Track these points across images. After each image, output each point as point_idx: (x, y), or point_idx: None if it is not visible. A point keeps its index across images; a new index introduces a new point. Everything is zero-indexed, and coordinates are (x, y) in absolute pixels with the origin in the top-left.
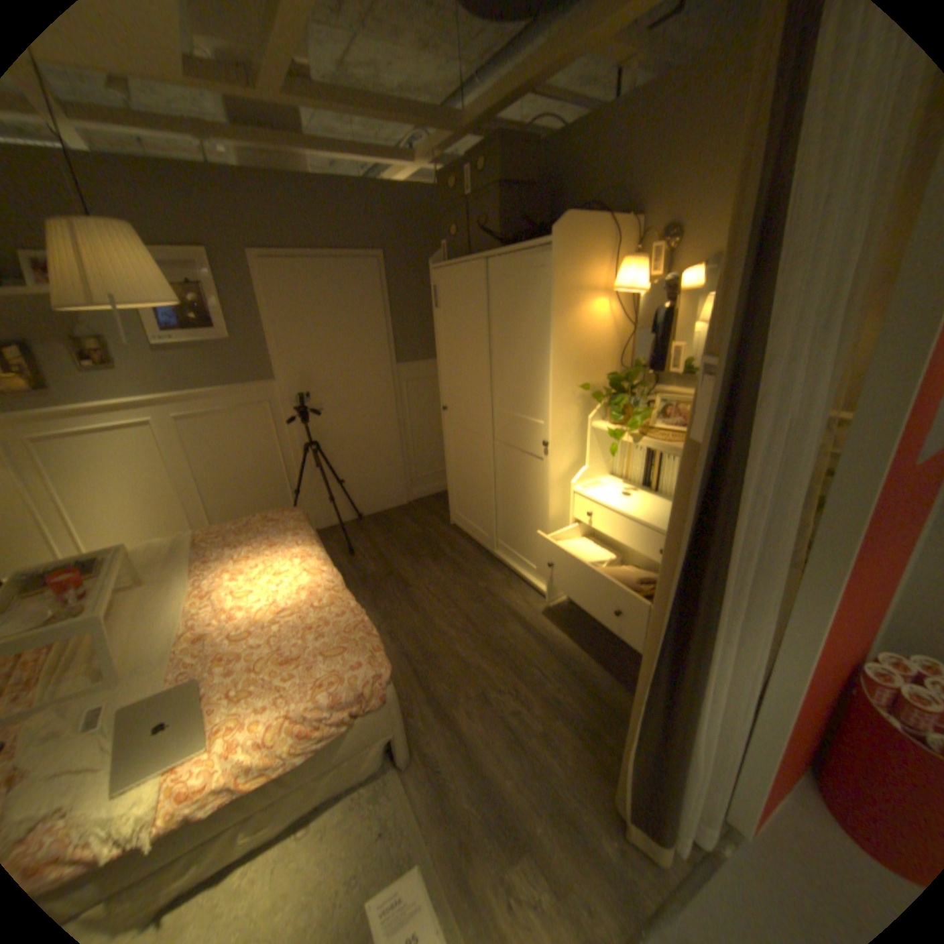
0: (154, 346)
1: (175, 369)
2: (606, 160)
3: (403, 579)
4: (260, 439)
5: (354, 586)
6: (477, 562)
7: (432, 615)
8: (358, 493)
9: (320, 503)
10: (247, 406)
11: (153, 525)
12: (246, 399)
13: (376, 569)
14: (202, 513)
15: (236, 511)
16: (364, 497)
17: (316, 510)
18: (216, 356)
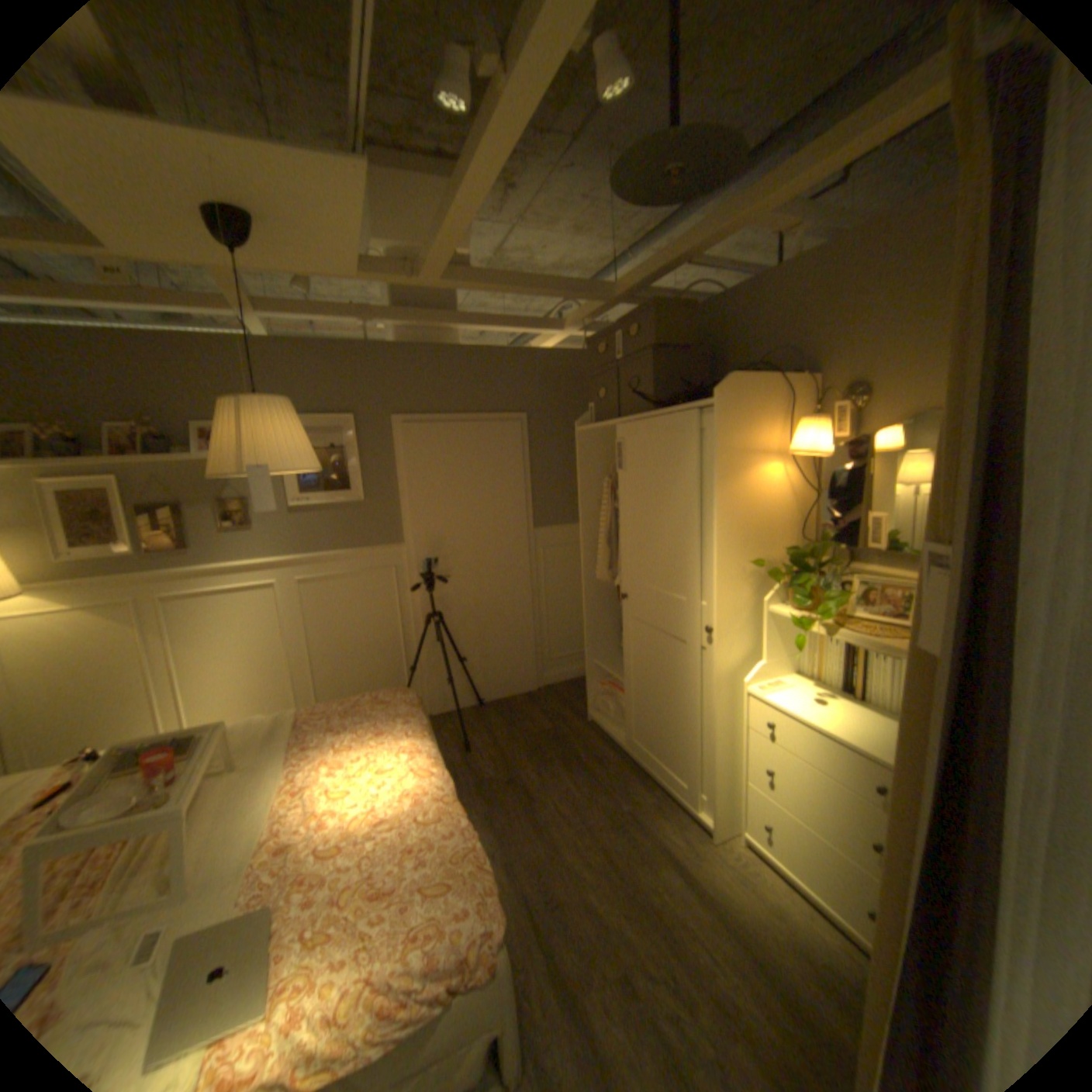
0: (291, 508)
1: (307, 531)
2: (772, 321)
3: (527, 791)
4: (381, 607)
5: (467, 794)
6: (620, 776)
7: (561, 845)
8: (481, 674)
9: (437, 684)
10: (372, 571)
11: (258, 698)
12: (372, 563)
13: (494, 773)
14: (309, 688)
15: (345, 687)
16: (487, 679)
17: (432, 692)
18: (349, 519)
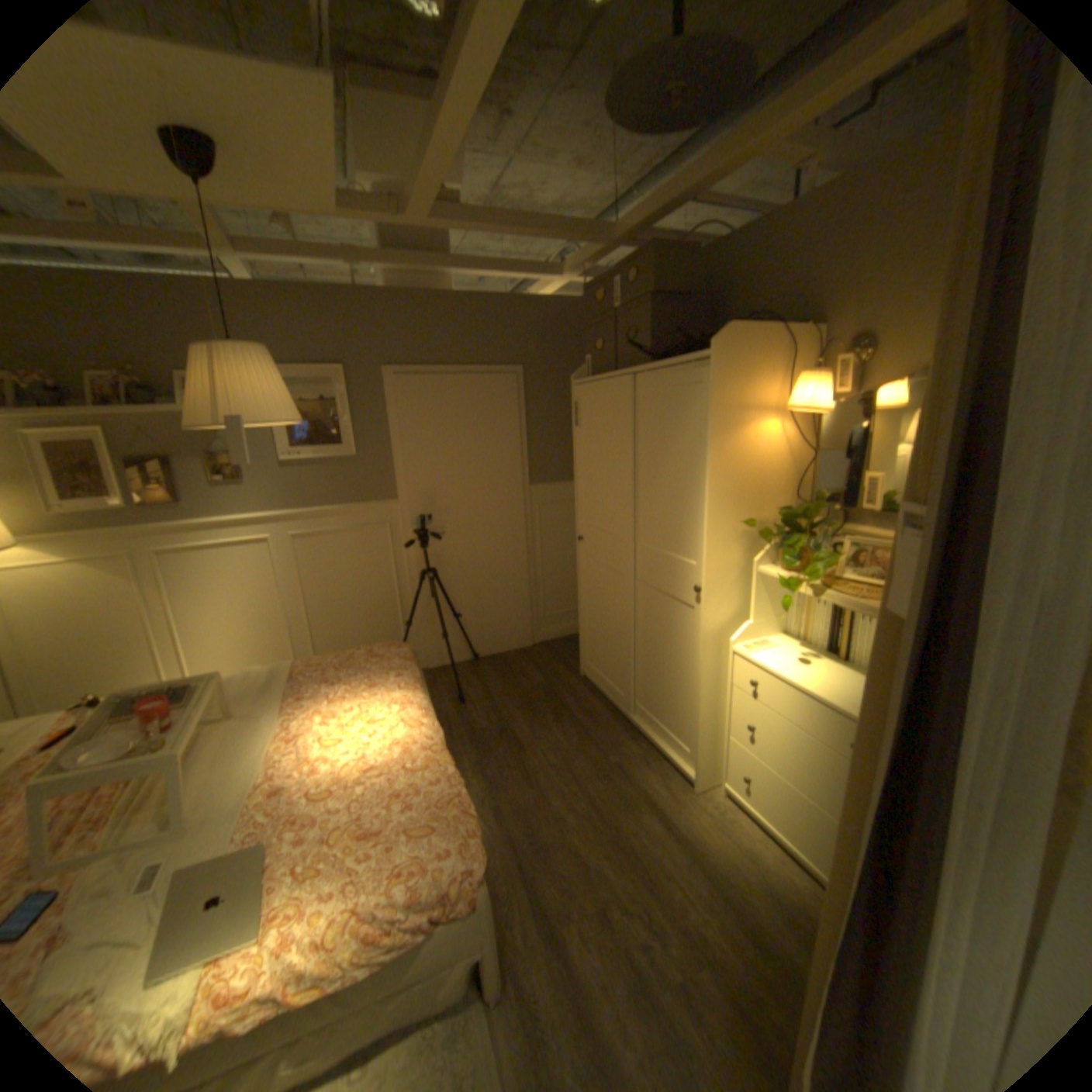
0: (282, 462)
1: (299, 485)
2: (779, 266)
3: (518, 741)
4: (376, 563)
5: (460, 743)
6: (609, 728)
7: (548, 792)
8: (477, 629)
9: (433, 639)
10: (366, 527)
11: (257, 650)
12: (366, 519)
13: (487, 724)
14: (307, 640)
15: (342, 641)
16: (483, 634)
17: (428, 646)
18: (341, 474)
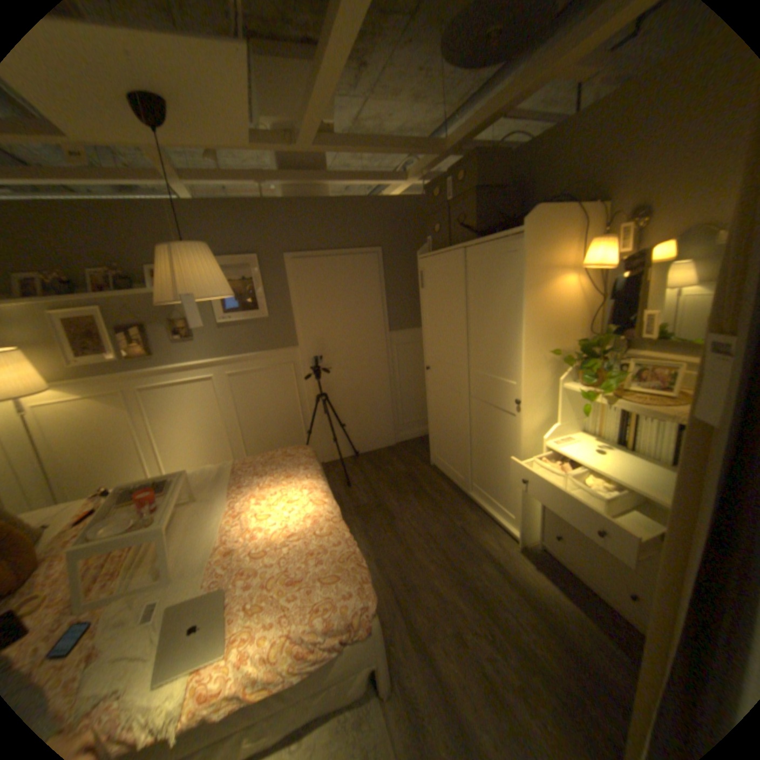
0: (219, 323)
1: (231, 339)
2: (571, 160)
3: (390, 512)
4: (286, 390)
5: (350, 514)
6: (454, 501)
7: (414, 547)
8: (356, 434)
9: (326, 441)
10: (278, 366)
11: (209, 453)
12: (277, 360)
13: (368, 500)
14: (242, 445)
15: (265, 445)
16: (361, 437)
17: (323, 447)
18: (259, 330)
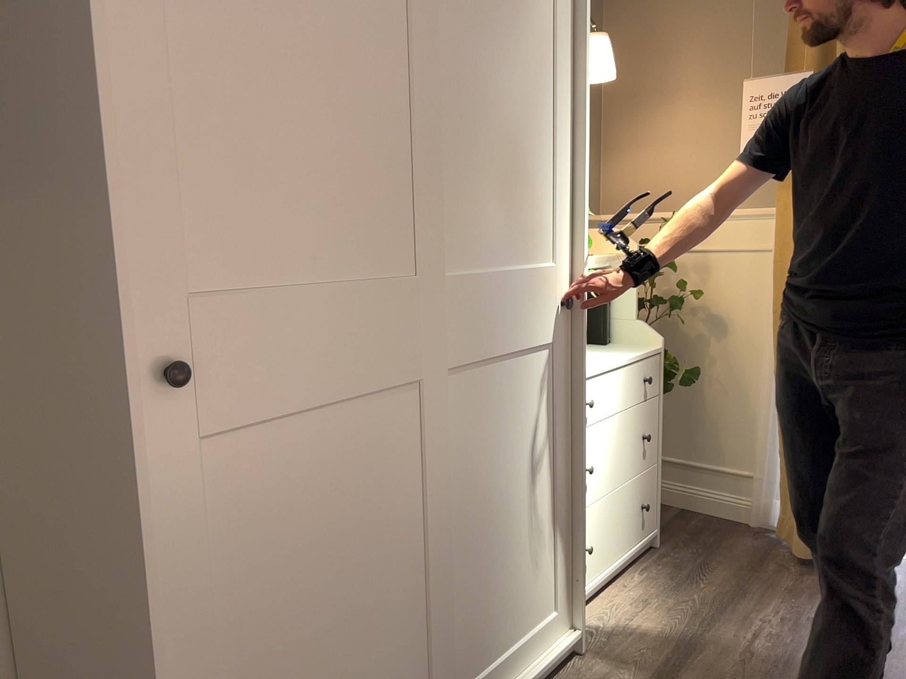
0: None
1: None
2: None
3: None
4: None
5: None
6: None
7: None
8: None
9: None
10: None
11: None
12: None
13: None
14: None
15: None
16: None
17: None
18: None
